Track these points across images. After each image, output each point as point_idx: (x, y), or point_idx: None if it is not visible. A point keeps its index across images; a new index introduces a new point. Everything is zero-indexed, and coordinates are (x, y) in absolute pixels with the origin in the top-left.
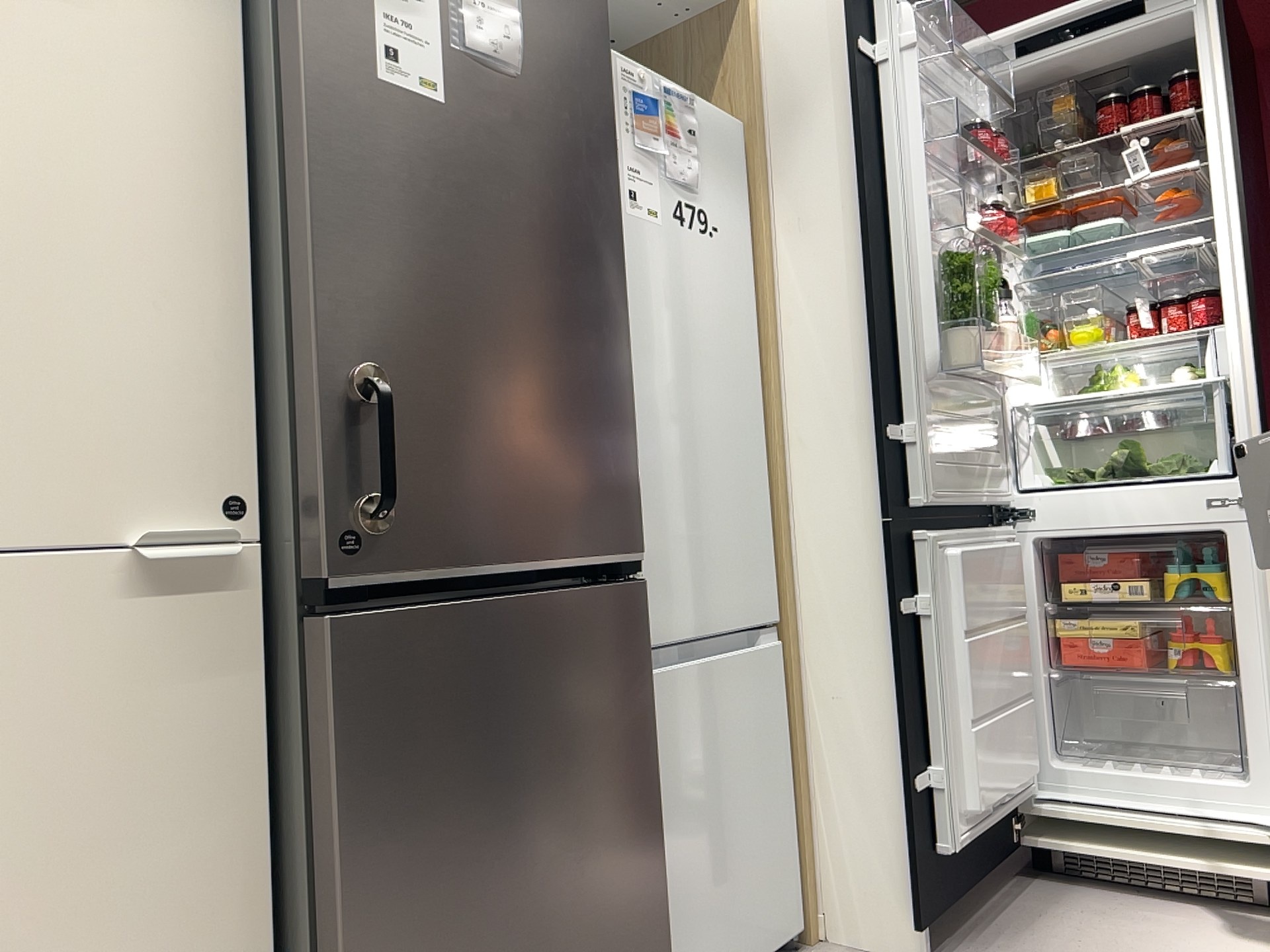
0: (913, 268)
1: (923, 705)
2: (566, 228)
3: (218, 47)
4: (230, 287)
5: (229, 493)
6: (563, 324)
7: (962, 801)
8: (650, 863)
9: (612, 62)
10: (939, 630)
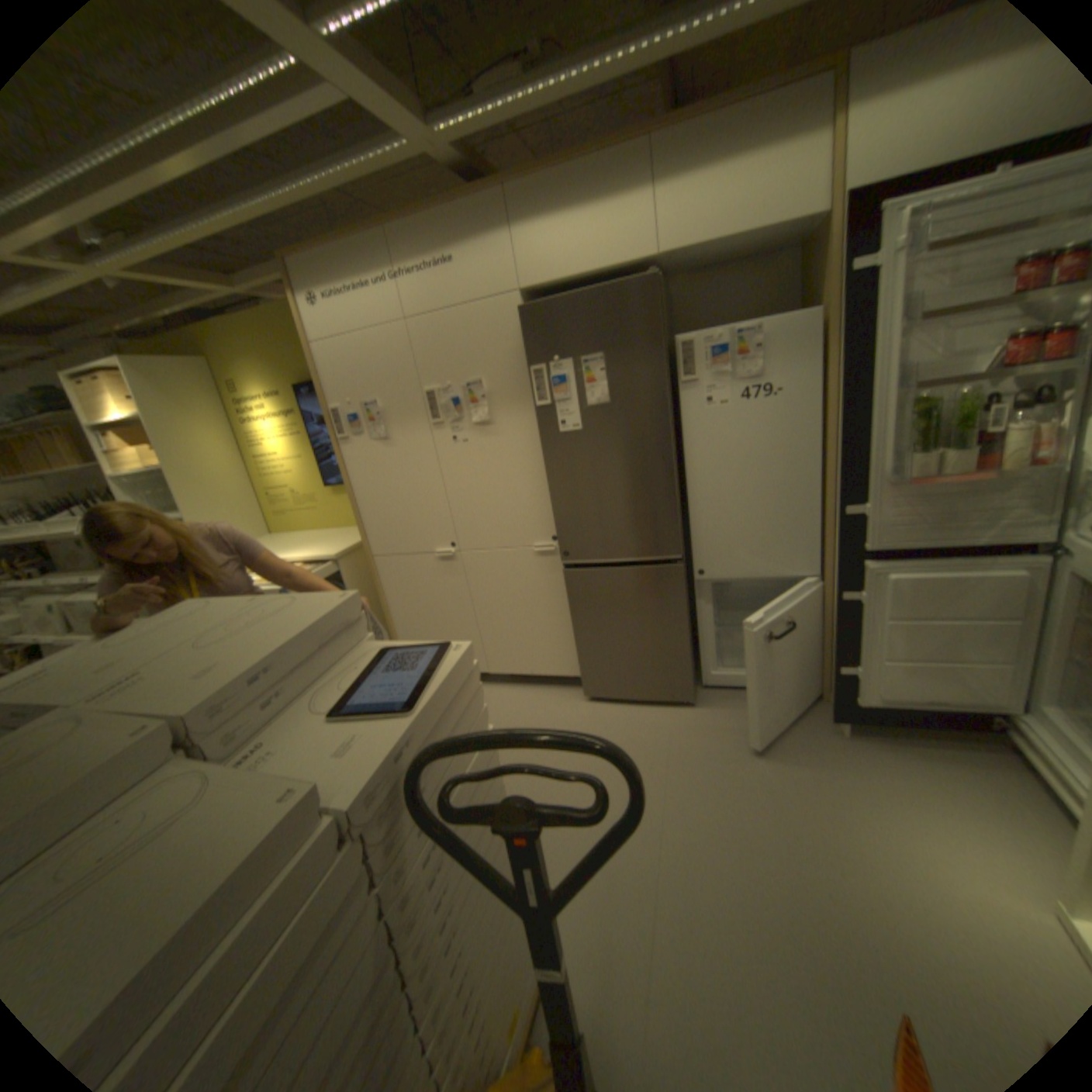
0: (882, 414)
1: (857, 641)
2: (638, 450)
3: (536, 427)
4: (547, 488)
5: (554, 535)
6: (637, 484)
7: (877, 690)
8: (682, 646)
9: (695, 340)
10: (869, 613)
